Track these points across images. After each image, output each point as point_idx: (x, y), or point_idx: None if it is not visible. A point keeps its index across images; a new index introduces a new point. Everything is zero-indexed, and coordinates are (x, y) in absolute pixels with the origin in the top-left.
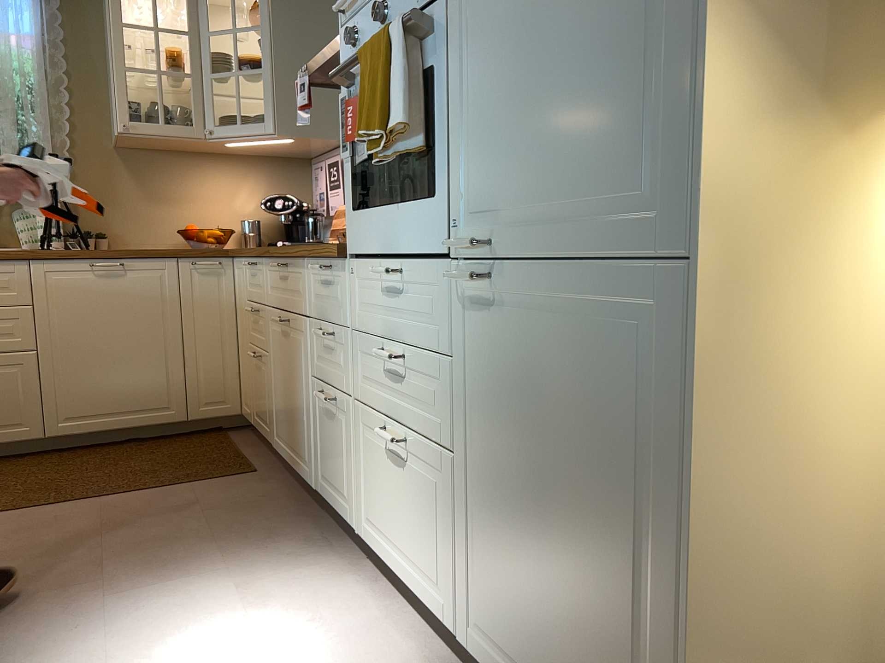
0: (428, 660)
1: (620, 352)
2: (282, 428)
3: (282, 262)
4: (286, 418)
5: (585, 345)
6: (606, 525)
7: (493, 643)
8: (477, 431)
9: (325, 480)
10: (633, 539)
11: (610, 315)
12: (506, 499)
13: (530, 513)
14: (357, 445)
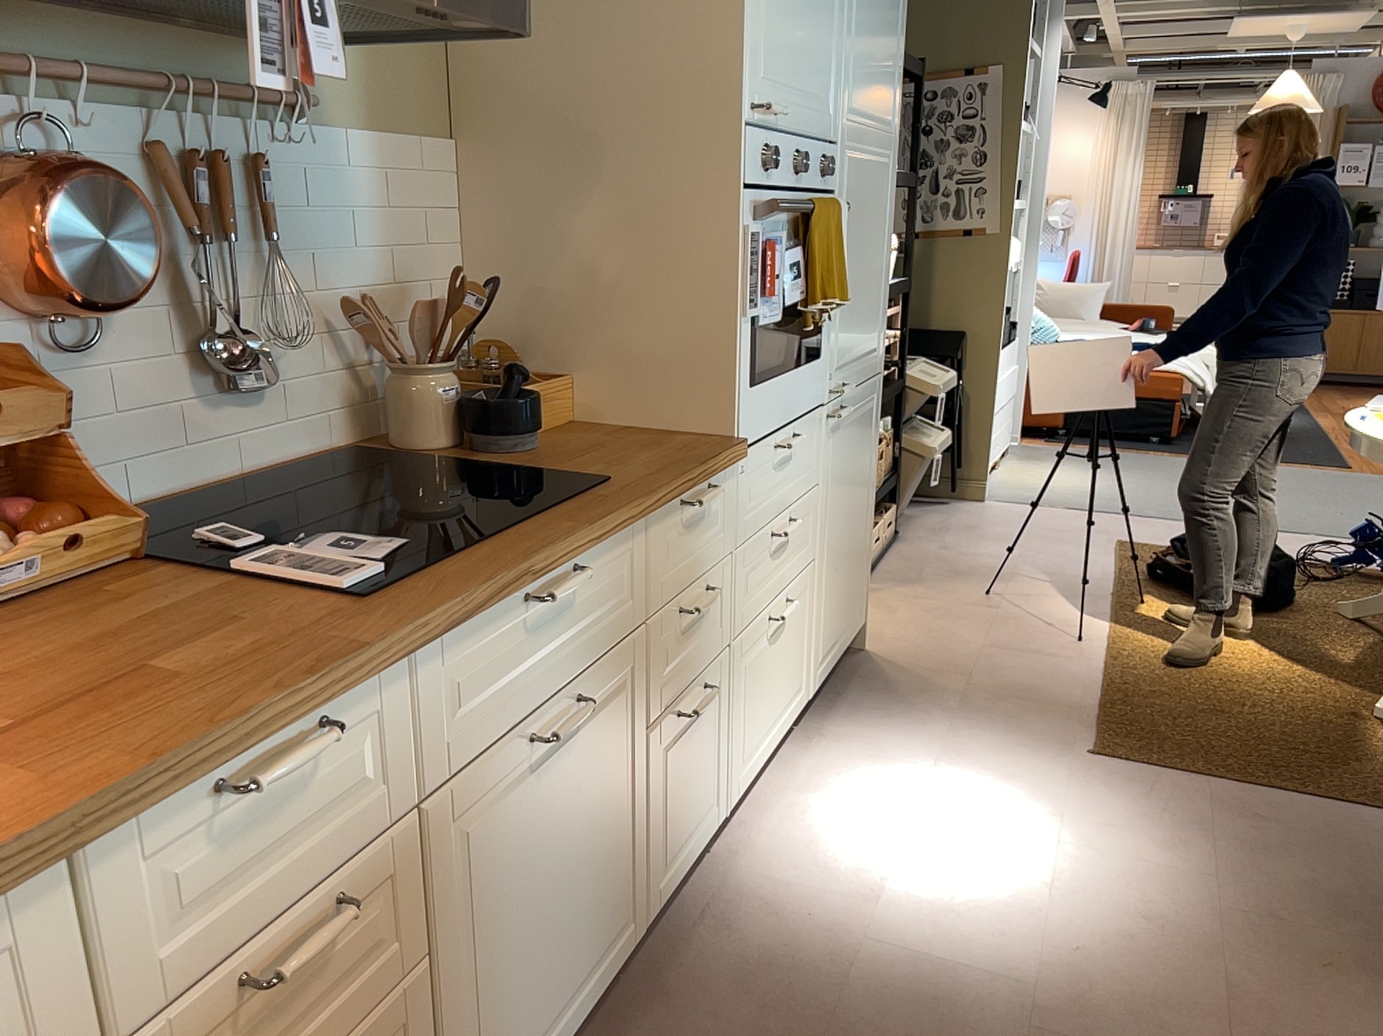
0: (798, 756)
1: (869, 419)
2: (520, 1032)
3: (546, 580)
4: (538, 979)
5: (862, 424)
6: (861, 505)
7: (825, 655)
8: (827, 521)
9: (668, 862)
10: (866, 501)
11: (867, 404)
12: (836, 546)
13: (843, 539)
14: (732, 695)
